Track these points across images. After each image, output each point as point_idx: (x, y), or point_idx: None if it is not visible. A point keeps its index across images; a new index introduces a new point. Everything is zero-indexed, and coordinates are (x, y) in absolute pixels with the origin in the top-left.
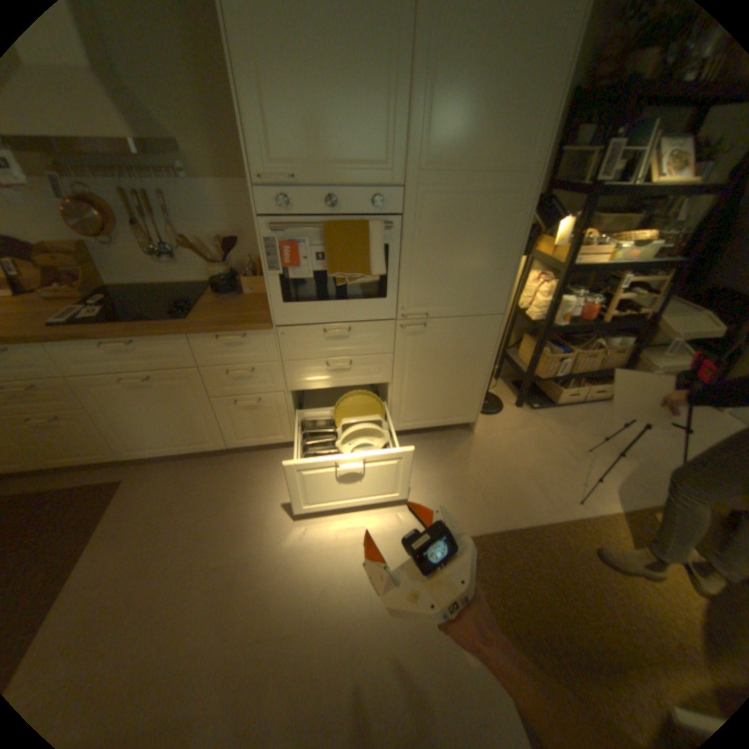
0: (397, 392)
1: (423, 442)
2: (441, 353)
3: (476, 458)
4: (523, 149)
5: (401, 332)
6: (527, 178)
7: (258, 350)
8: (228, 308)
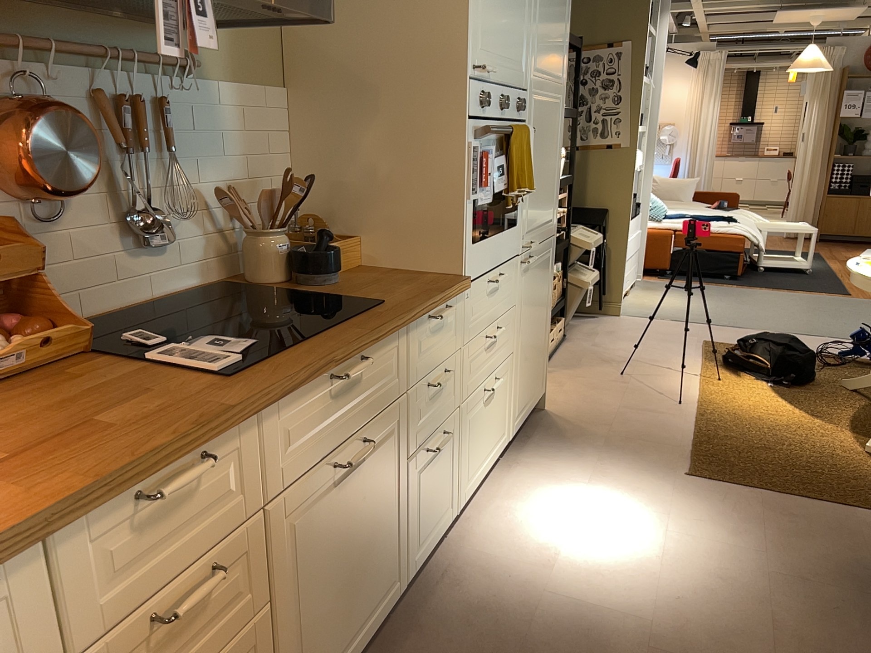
0: (517, 365)
1: (530, 440)
2: (535, 294)
3: (584, 422)
4: (561, 65)
5: (521, 271)
6: (562, 91)
7: (451, 332)
8: (375, 284)
